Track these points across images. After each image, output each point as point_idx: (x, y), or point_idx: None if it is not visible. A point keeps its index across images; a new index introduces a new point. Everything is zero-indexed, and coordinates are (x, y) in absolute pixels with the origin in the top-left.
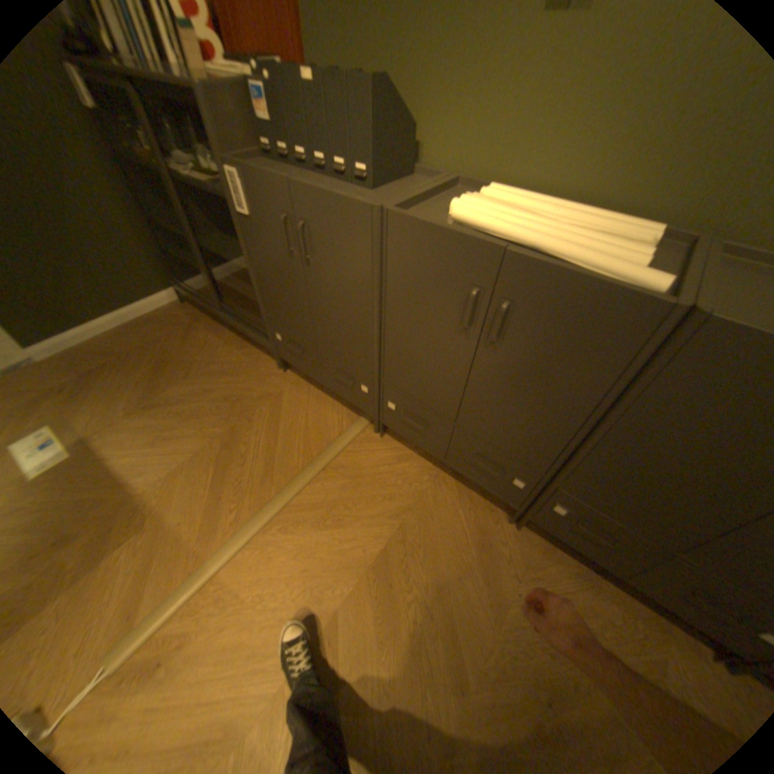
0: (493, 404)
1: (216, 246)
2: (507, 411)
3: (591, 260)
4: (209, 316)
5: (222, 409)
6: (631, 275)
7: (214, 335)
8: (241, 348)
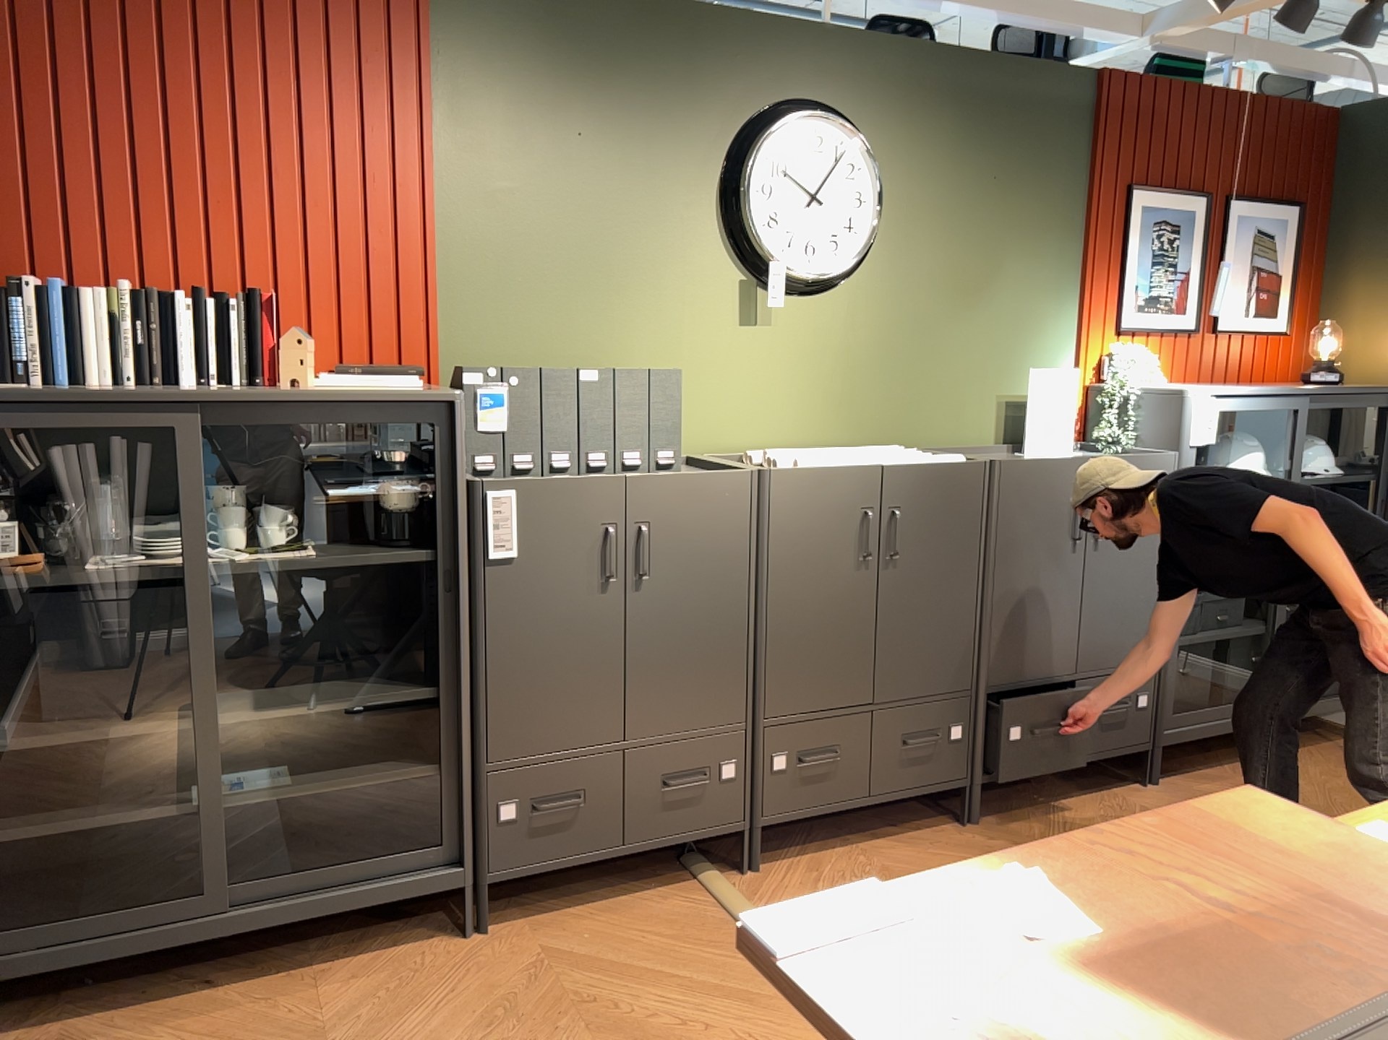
0: (908, 635)
1: (78, 779)
2: (922, 633)
3: (920, 460)
4: (82, 1014)
5: (512, 1037)
6: (946, 461)
7: (195, 1016)
8: (318, 979)
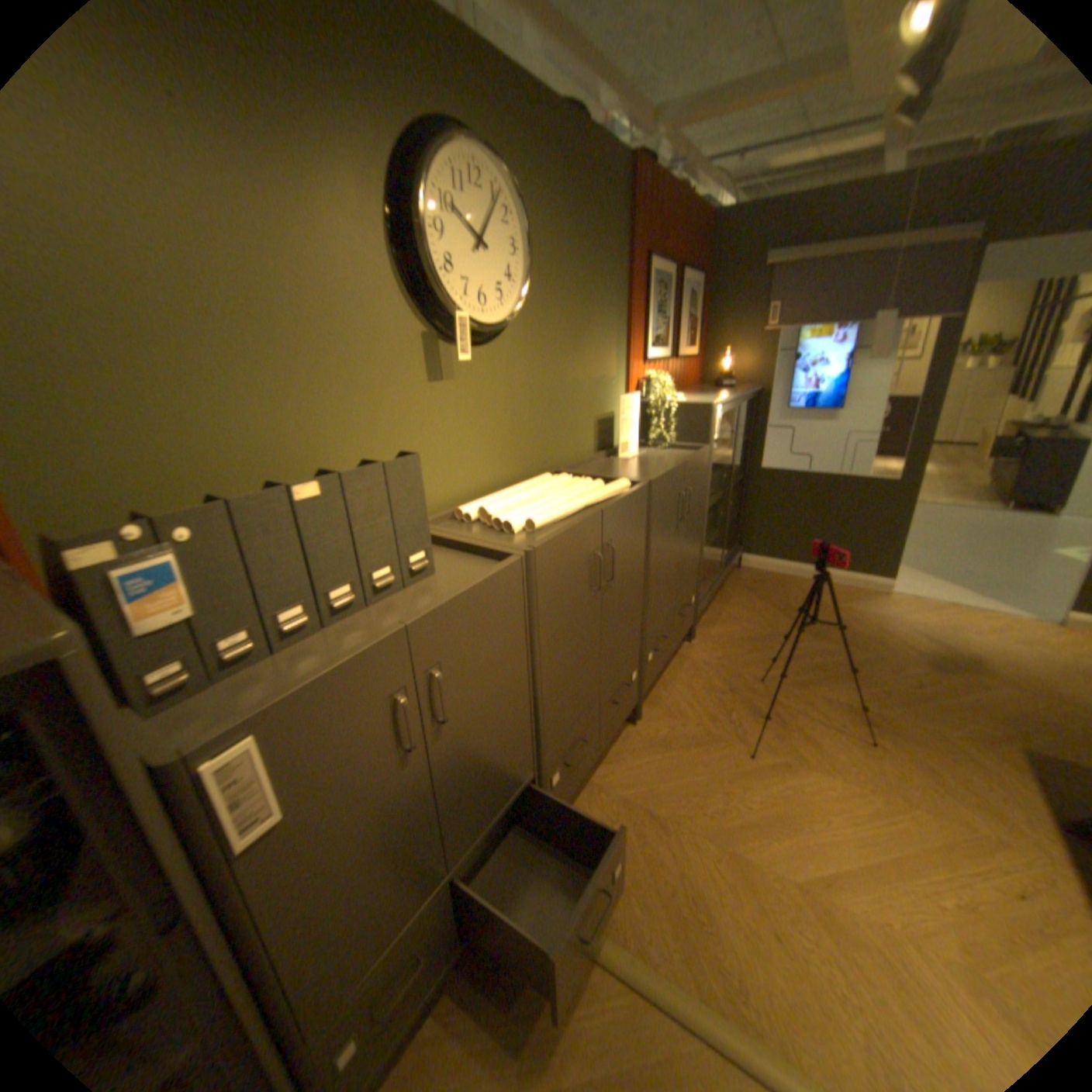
0: (615, 632)
1: None
2: (621, 625)
3: (607, 492)
4: None
5: None
6: (620, 487)
7: None
8: None
